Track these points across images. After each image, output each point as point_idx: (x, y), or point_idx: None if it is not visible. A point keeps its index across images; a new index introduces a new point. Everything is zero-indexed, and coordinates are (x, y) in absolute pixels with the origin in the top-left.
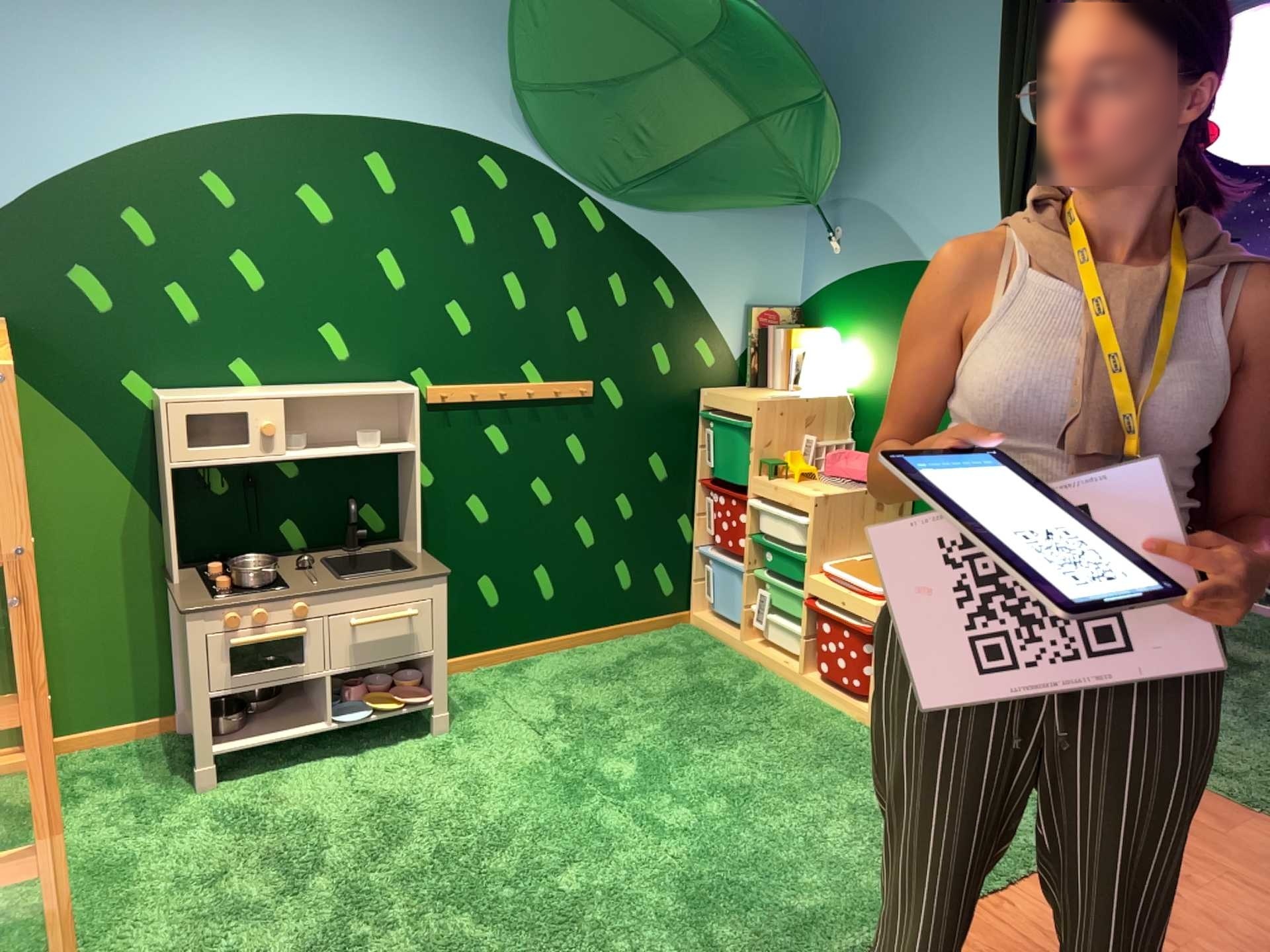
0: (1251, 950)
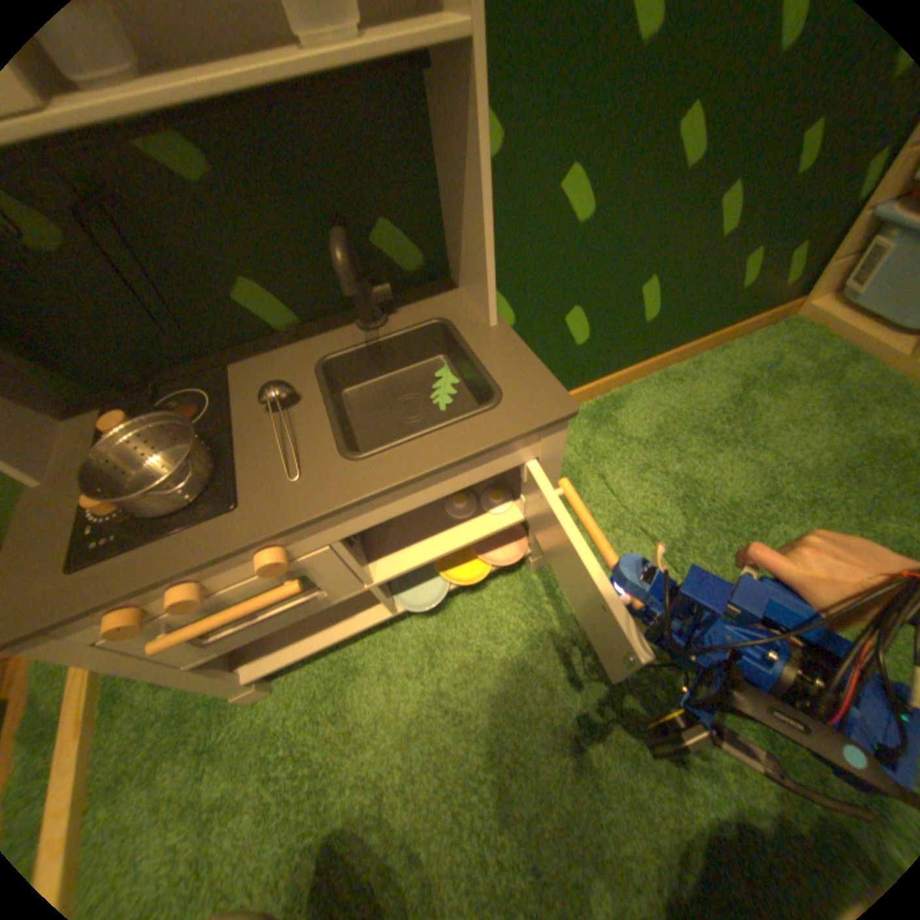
0: None
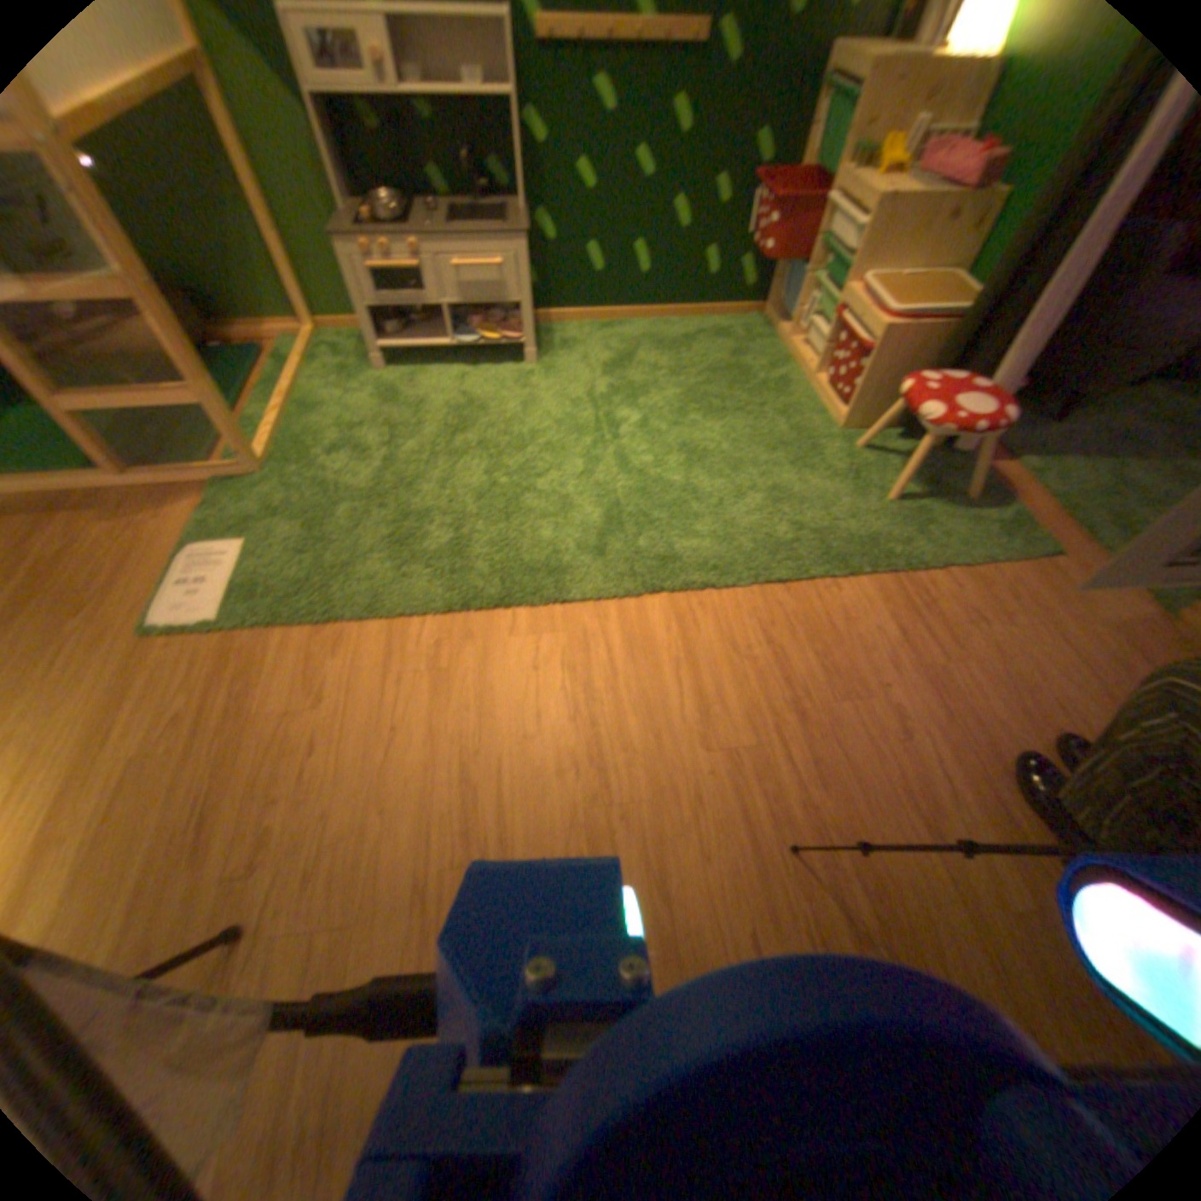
0: (1010, 698)
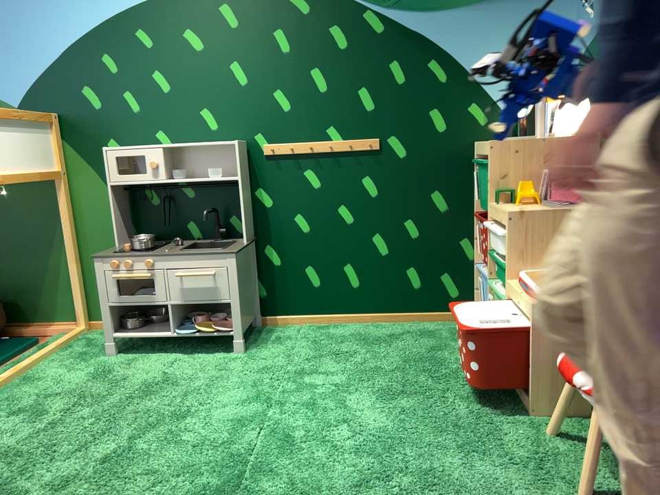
0: None
